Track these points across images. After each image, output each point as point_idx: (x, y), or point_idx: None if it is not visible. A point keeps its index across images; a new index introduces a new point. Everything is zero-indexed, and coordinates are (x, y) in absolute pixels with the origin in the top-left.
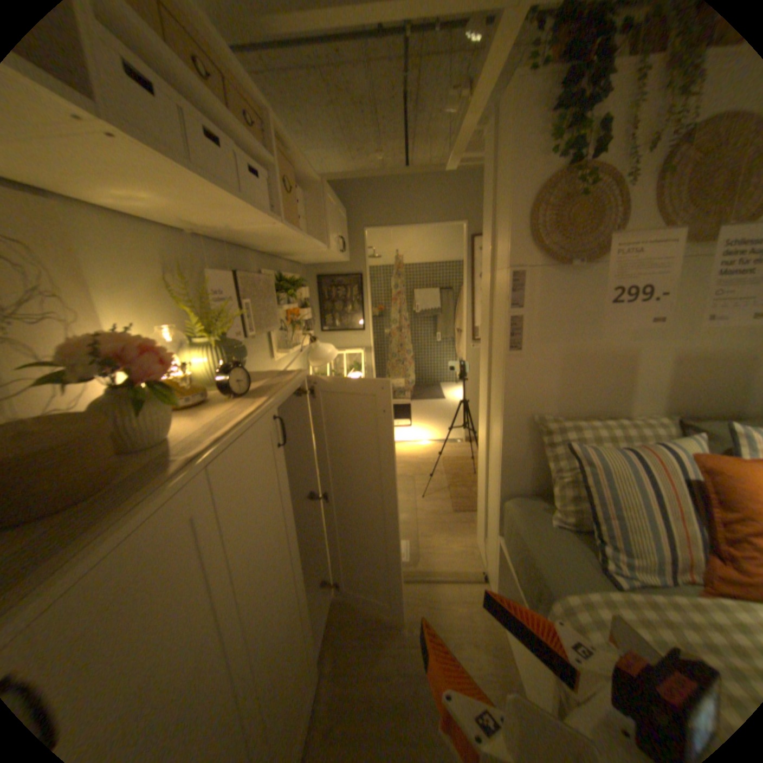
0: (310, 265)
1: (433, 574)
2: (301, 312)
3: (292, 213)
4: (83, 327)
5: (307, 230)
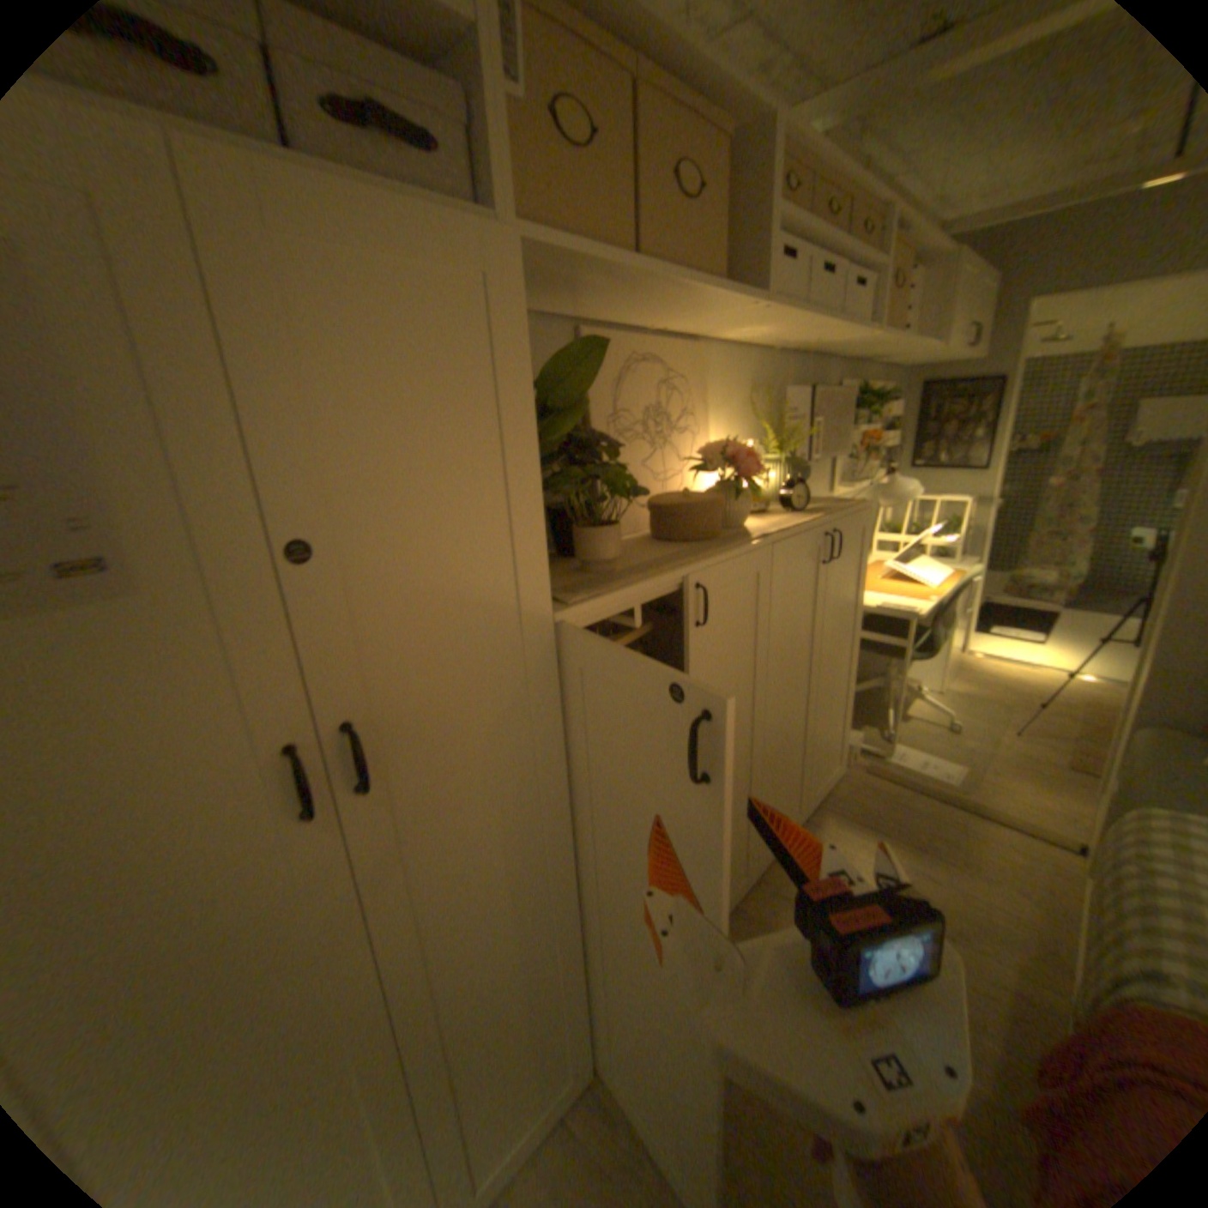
0: (916, 369)
1: (992, 814)
2: (884, 439)
3: (899, 310)
4: (701, 441)
5: (918, 325)
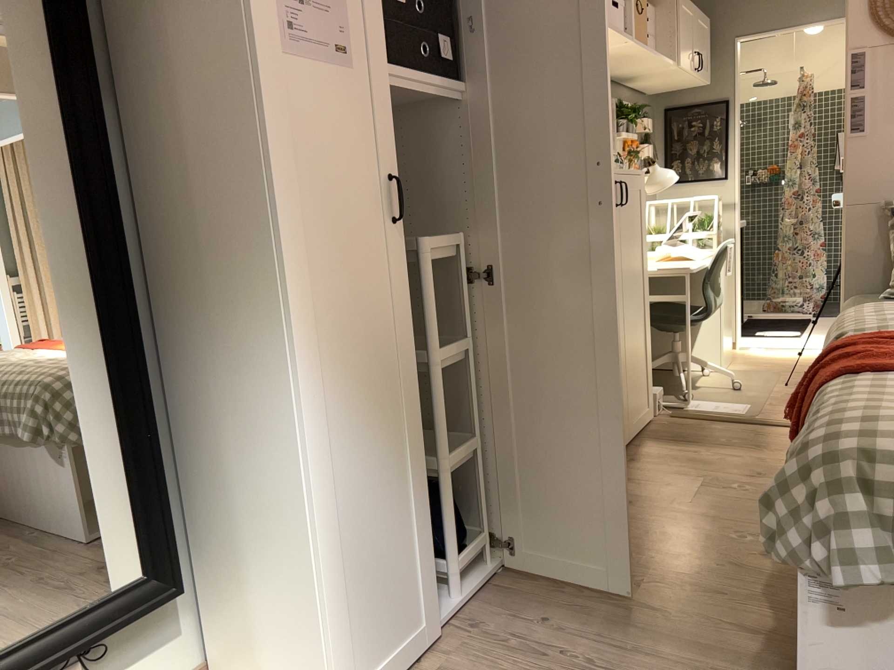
0: (653, 98)
1: (770, 419)
2: (637, 148)
3: (636, 33)
4: None
5: (651, 49)
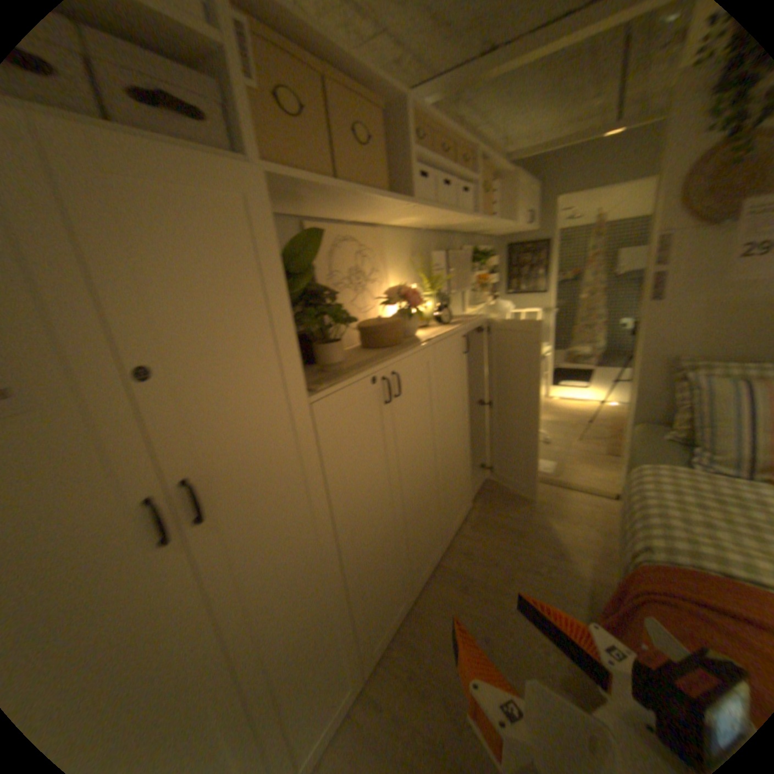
0: (503, 237)
1: (571, 485)
2: (490, 278)
3: (489, 204)
4: (386, 286)
5: (501, 212)
